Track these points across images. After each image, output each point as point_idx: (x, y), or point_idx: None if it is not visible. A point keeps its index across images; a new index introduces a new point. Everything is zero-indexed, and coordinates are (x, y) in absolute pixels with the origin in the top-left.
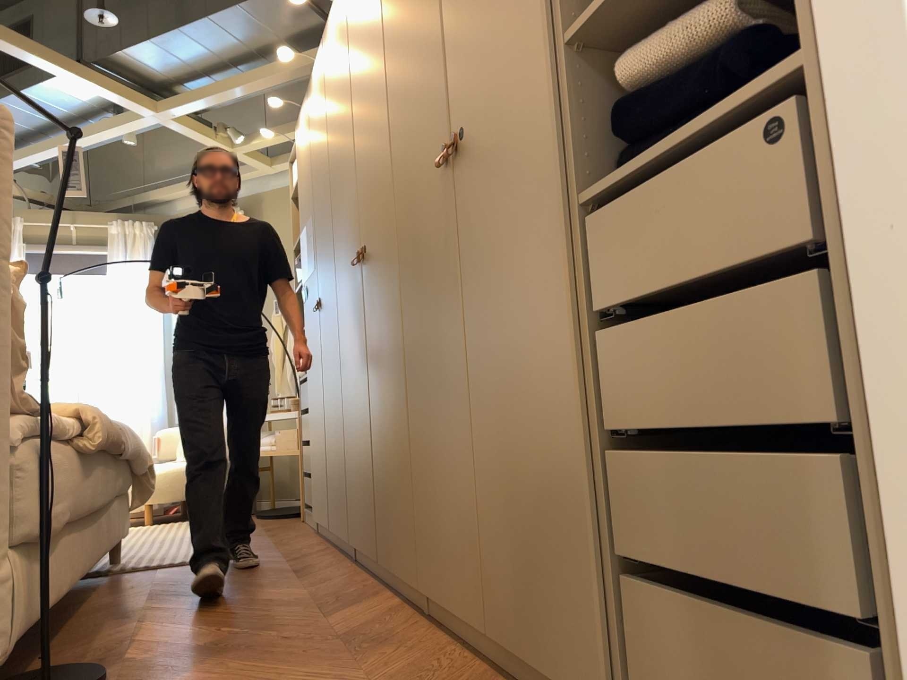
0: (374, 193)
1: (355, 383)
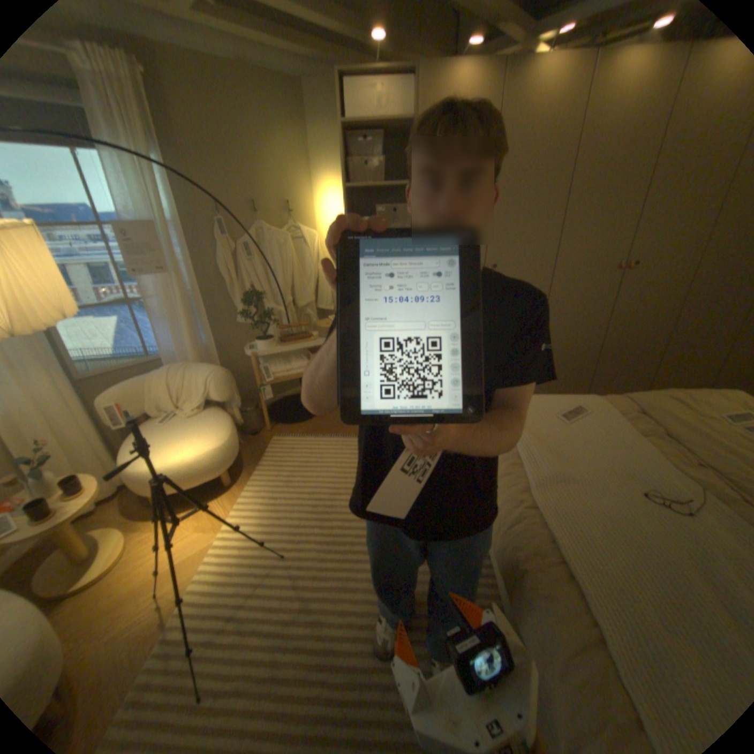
0: (666, 237)
1: (570, 329)
